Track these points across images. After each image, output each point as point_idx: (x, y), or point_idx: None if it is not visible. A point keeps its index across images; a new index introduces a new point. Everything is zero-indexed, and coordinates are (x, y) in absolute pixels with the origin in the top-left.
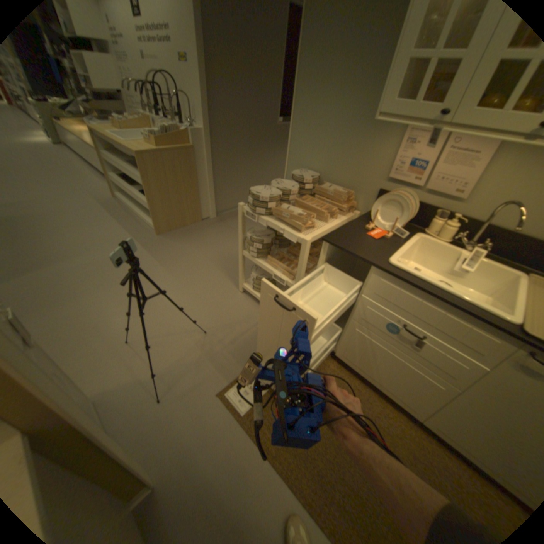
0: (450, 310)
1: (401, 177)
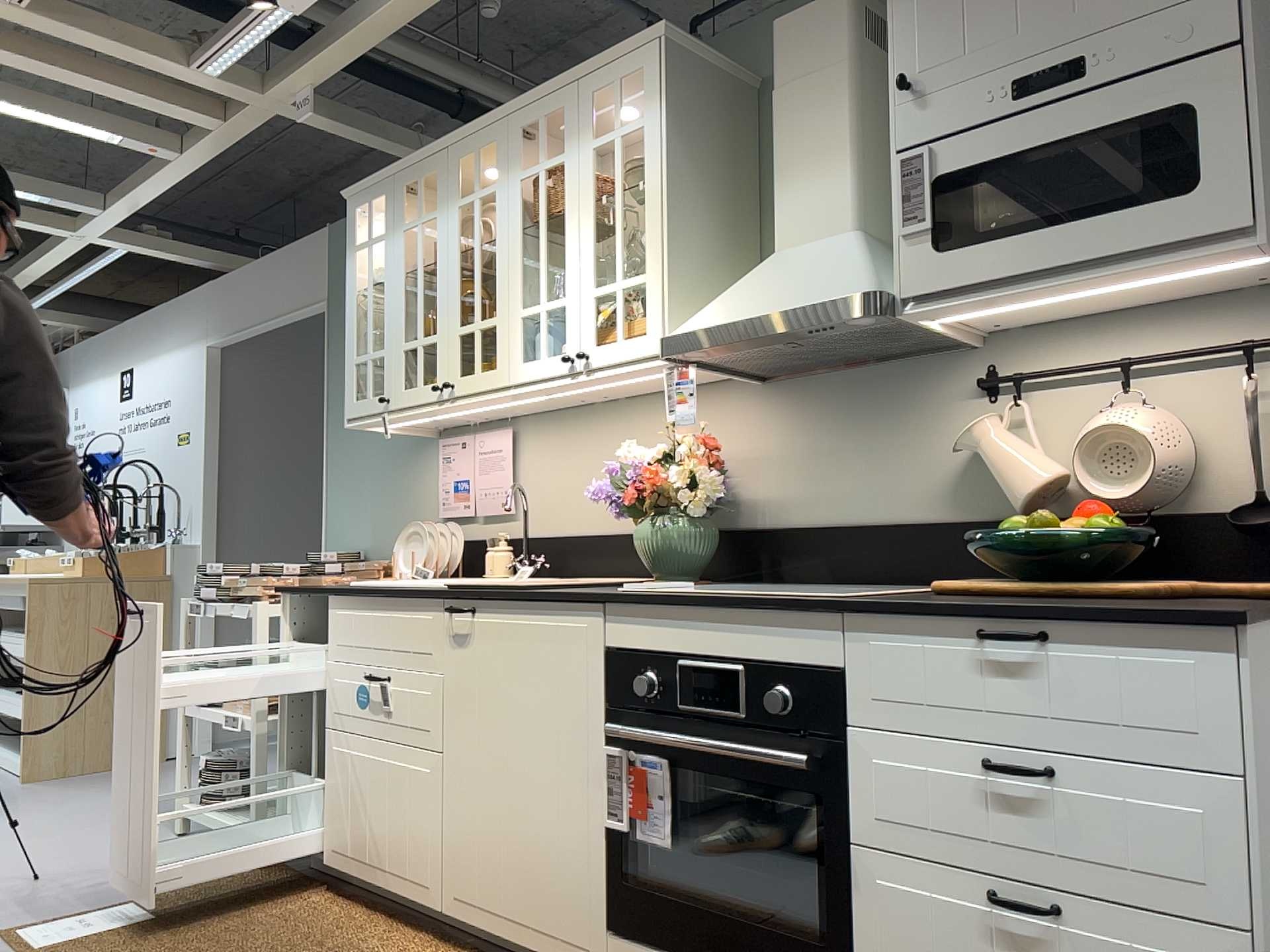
0: (390, 605)
1: (448, 511)
